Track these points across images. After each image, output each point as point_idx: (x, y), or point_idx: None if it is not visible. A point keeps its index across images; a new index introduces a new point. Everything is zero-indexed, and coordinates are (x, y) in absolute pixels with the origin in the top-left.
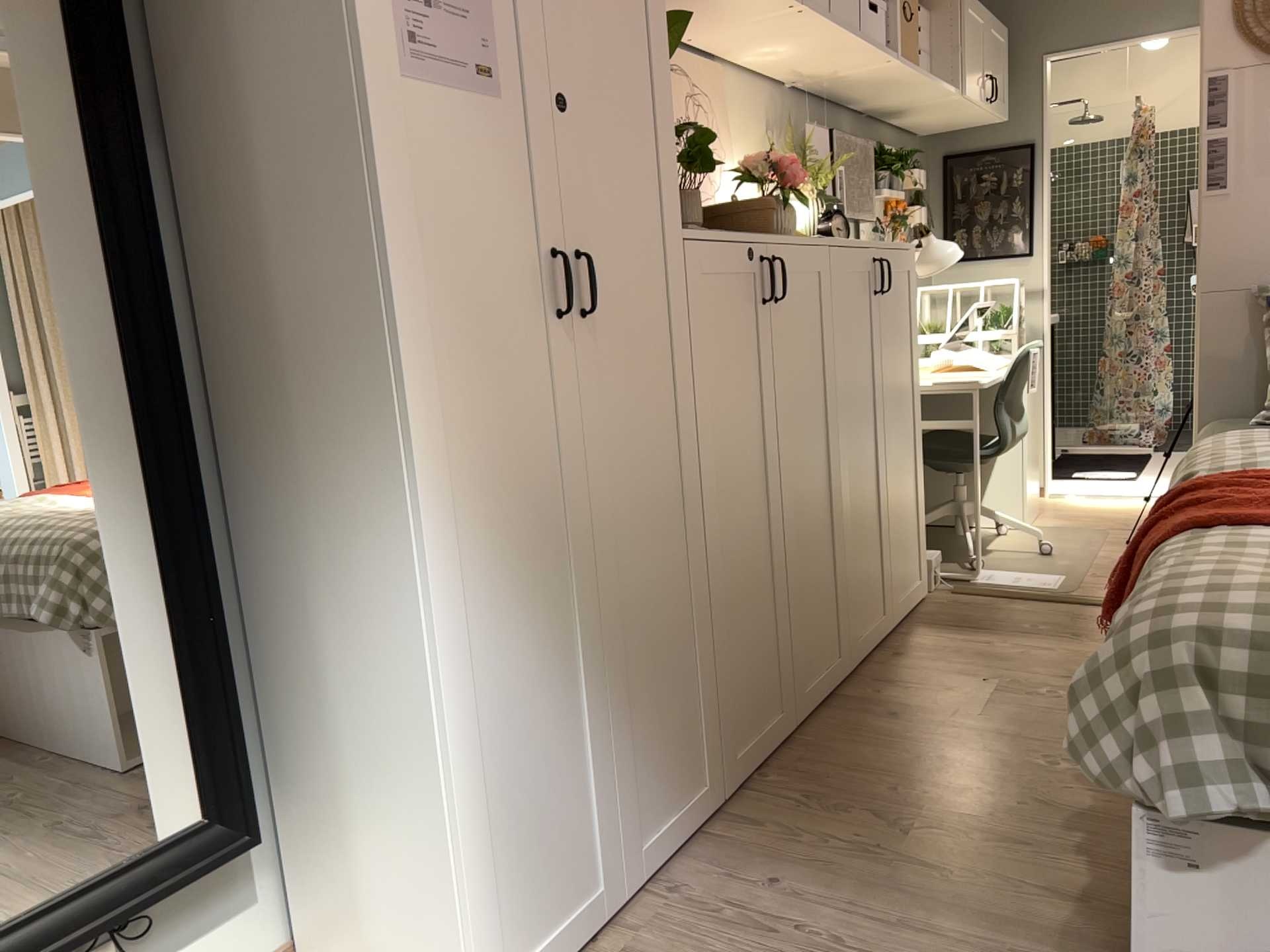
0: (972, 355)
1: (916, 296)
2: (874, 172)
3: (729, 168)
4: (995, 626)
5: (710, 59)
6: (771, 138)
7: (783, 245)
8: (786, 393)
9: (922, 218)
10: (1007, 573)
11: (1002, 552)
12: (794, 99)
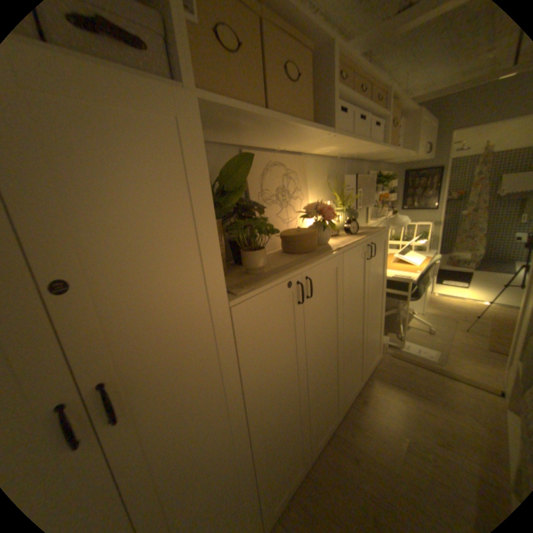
0: (409, 257)
1: (387, 249)
2: (376, 185)
3: (304, 203)
4: (408, 387)
5: (299, 153)
6: (328, 183)
7: (312, 268)
8: (311, 336)
9: (394, 196)
10: (414, 346)
11: (413, 329)
12: (341, 163)
